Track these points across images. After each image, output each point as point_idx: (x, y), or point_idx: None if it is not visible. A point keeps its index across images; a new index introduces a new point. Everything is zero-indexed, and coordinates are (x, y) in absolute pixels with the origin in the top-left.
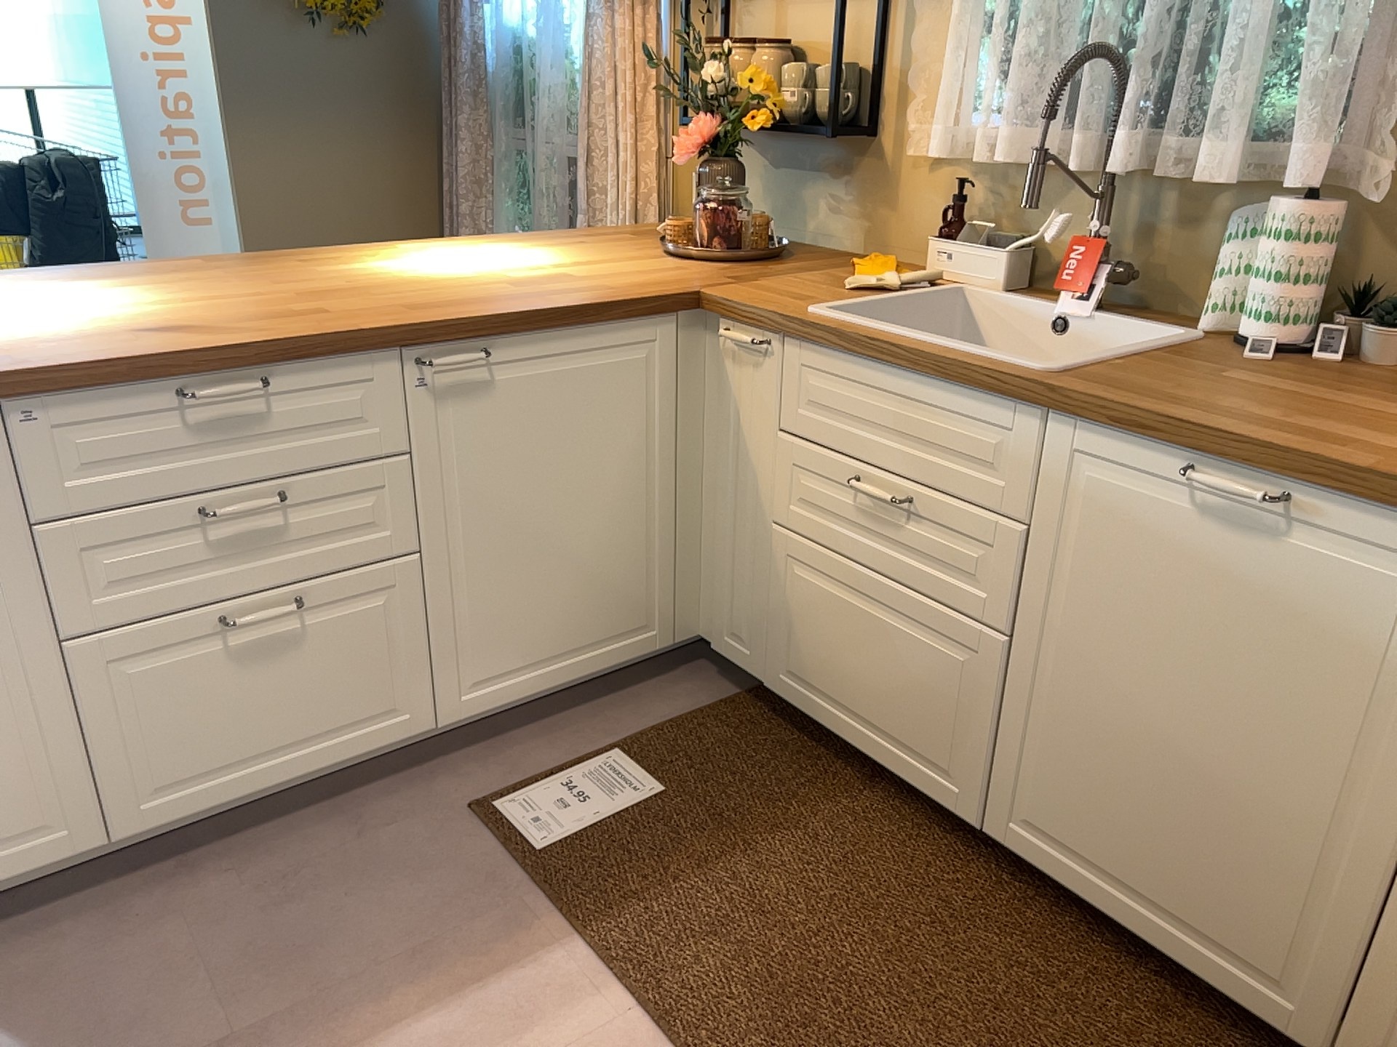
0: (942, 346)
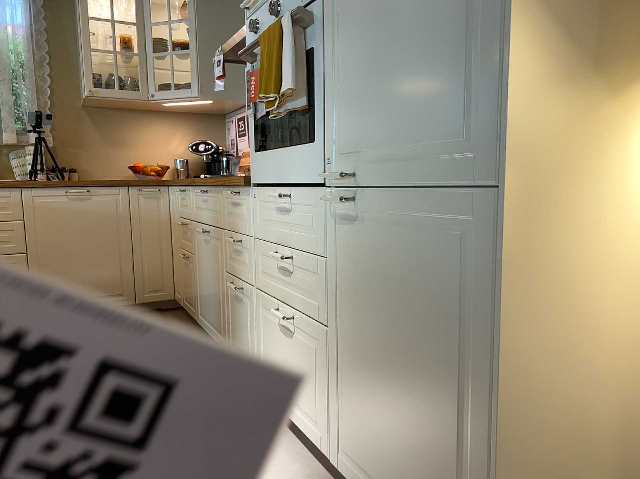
0: None
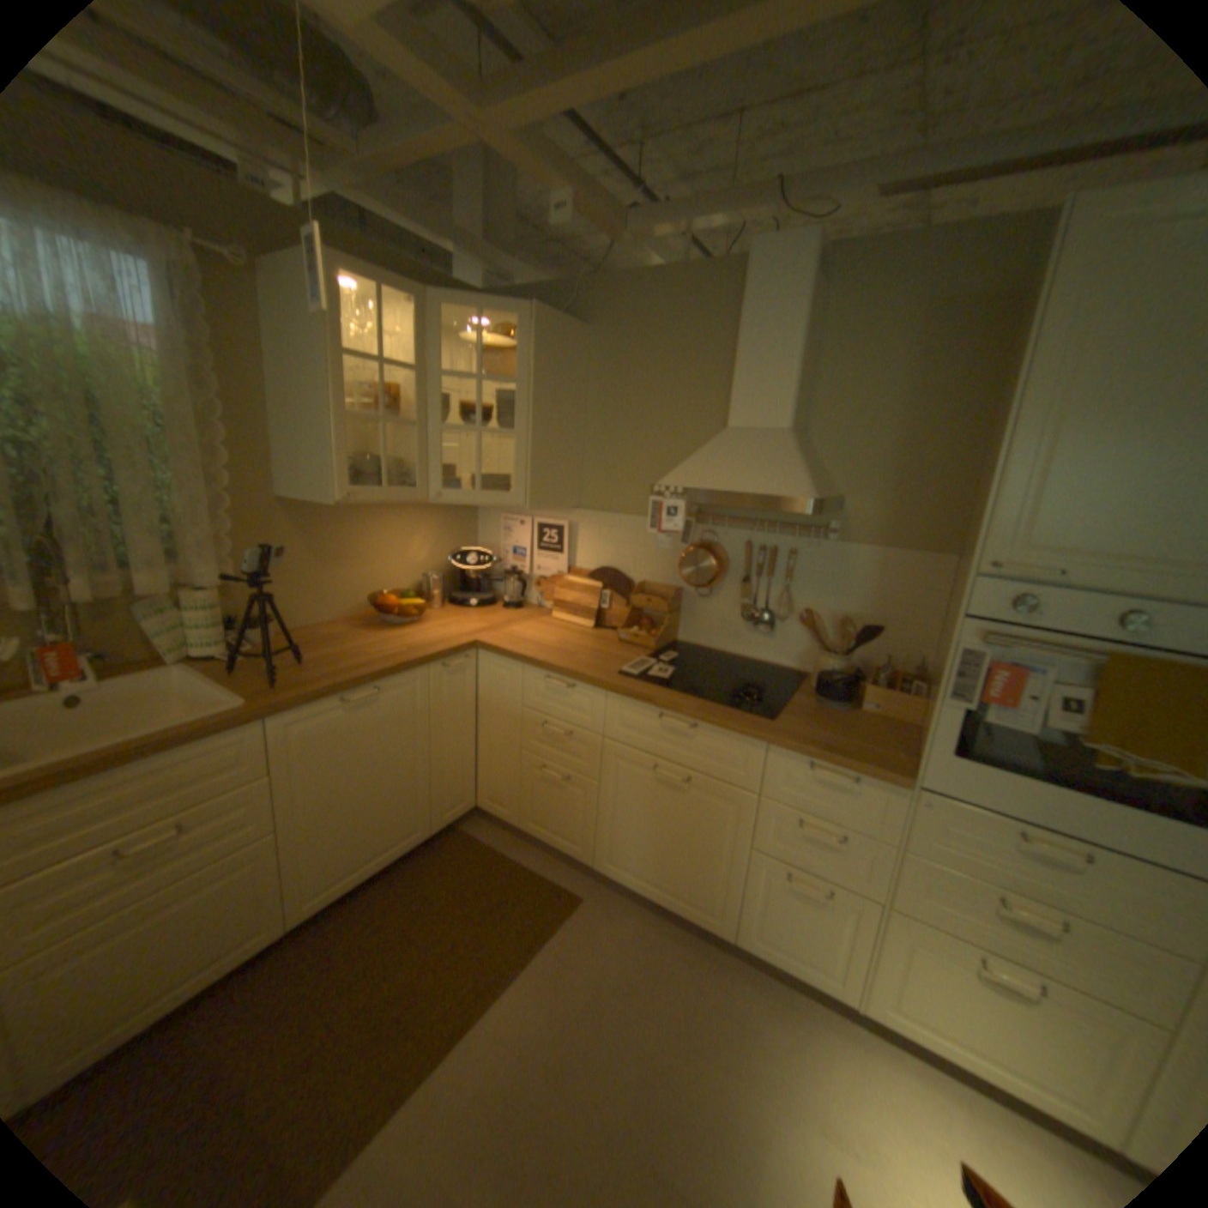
0: (160, 733)
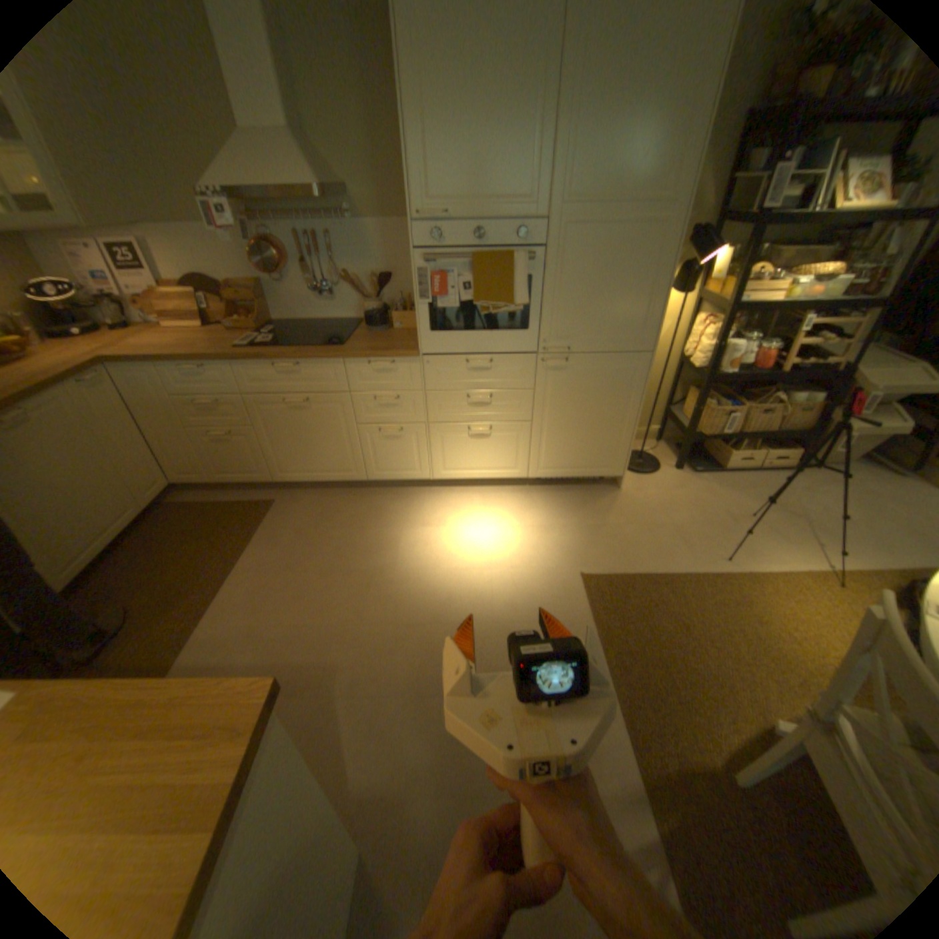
0: None
